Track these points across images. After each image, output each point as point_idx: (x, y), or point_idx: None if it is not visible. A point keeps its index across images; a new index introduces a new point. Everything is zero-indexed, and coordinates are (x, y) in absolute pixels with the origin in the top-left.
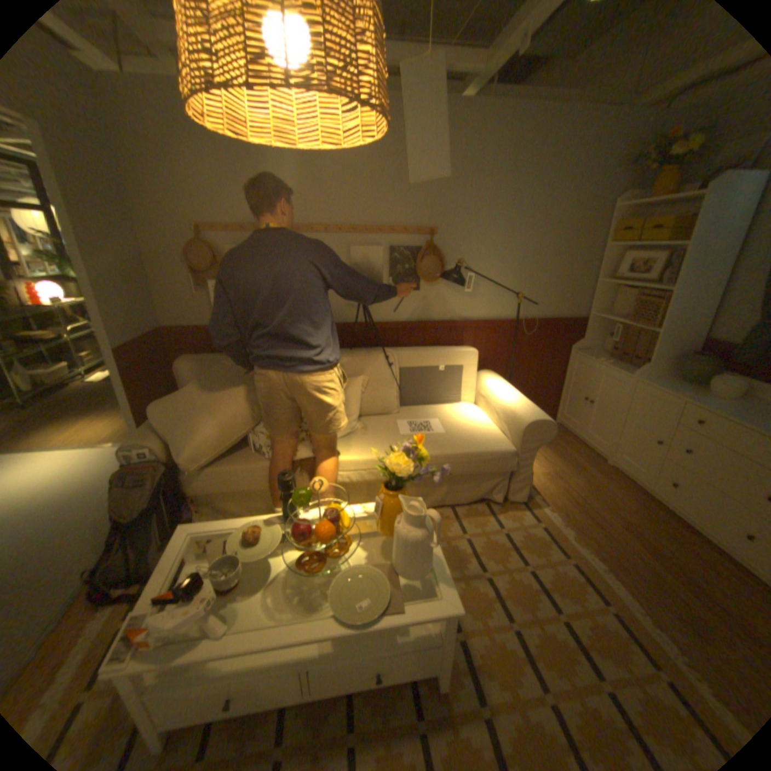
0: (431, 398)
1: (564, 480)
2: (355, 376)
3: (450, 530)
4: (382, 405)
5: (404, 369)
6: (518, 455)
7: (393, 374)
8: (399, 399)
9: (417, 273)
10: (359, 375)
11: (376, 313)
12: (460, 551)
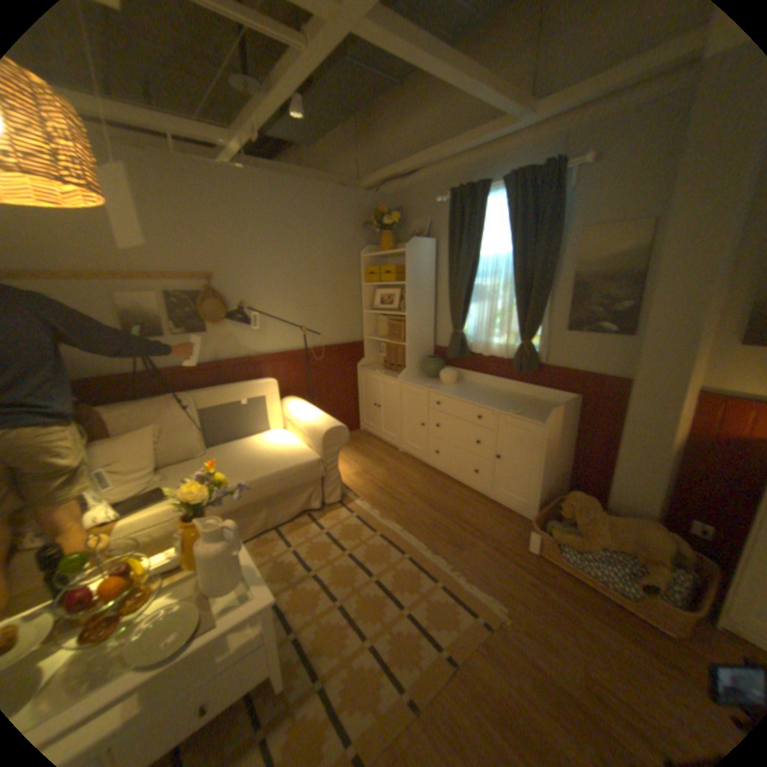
0: (237, 431)
1: (369, 474)
2: (143, 427)
3: (275, 550)
4: (183, 451)
5: (202, 409)
6: (323, 462)
7: (191, 417)
8: (203, 441)
9: (201, 316)
10: (148, 425)
11: (162, 359)
12: (286, 564)
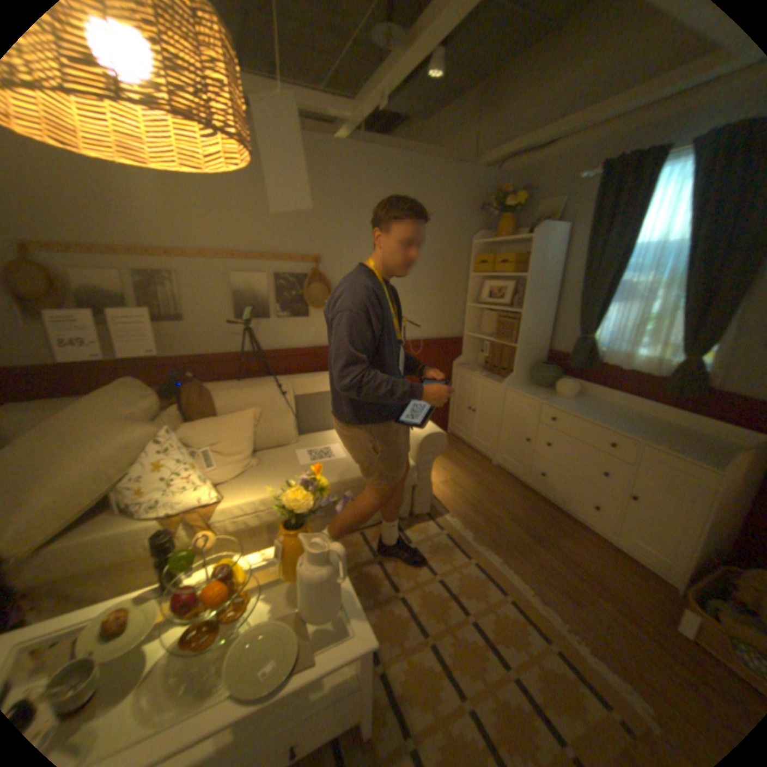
0: (331, 423)
1: (459, 485)
2: (246, 408)
3: (361, 556)
4: (279, 436)
5: (300, 396)
6: (417, 469)
7: (289, 403)
8: (297, 428)
9: (306, 300)
10: (250, 407)
11: (266, 340)
12: (372, 576)
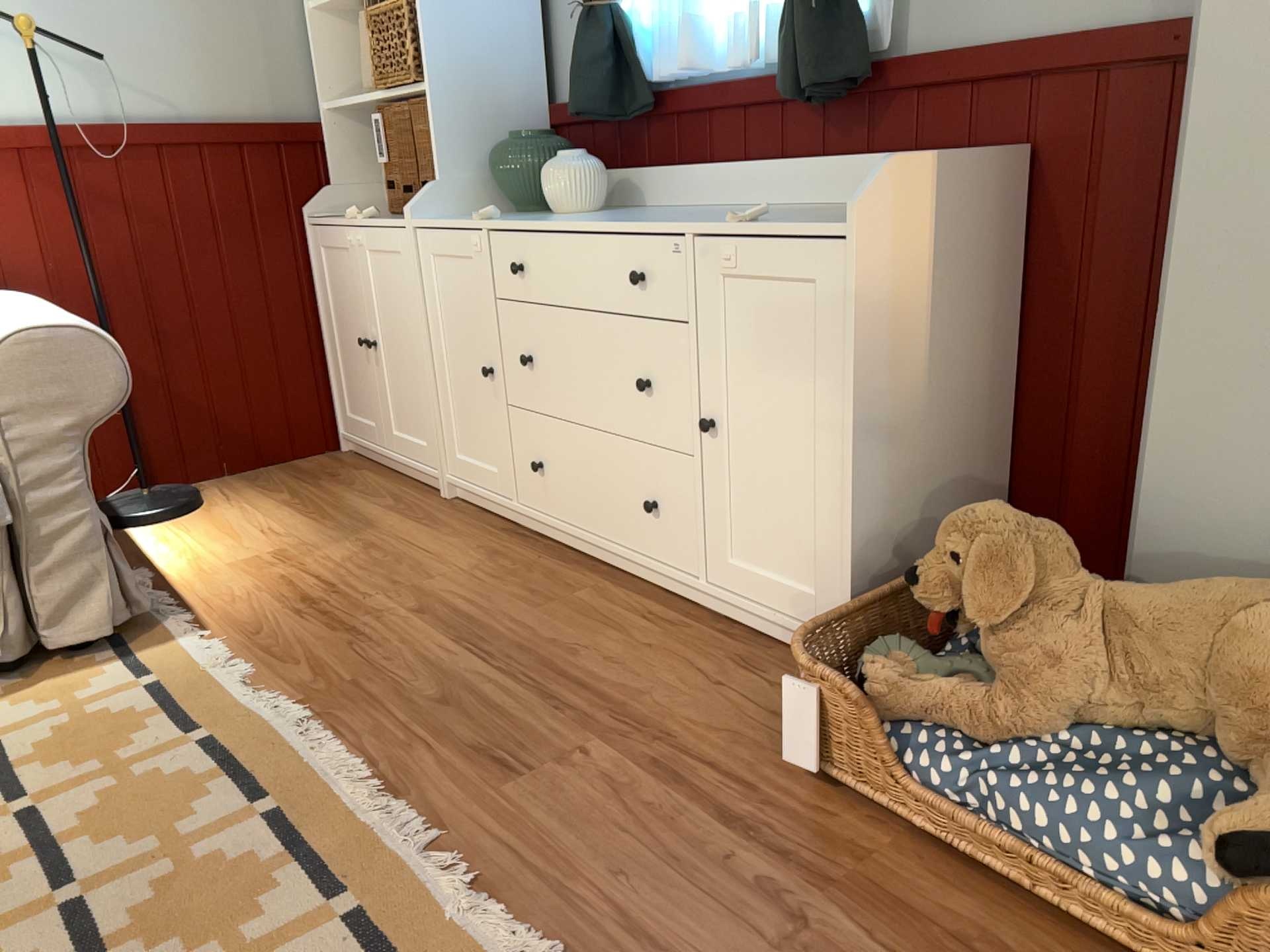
0: None
1: (295, 560)
2: None
3: None
4: None
5: None
6: (8, 470)
7: None
8: None
9: None
10: None
11: None
12: None
